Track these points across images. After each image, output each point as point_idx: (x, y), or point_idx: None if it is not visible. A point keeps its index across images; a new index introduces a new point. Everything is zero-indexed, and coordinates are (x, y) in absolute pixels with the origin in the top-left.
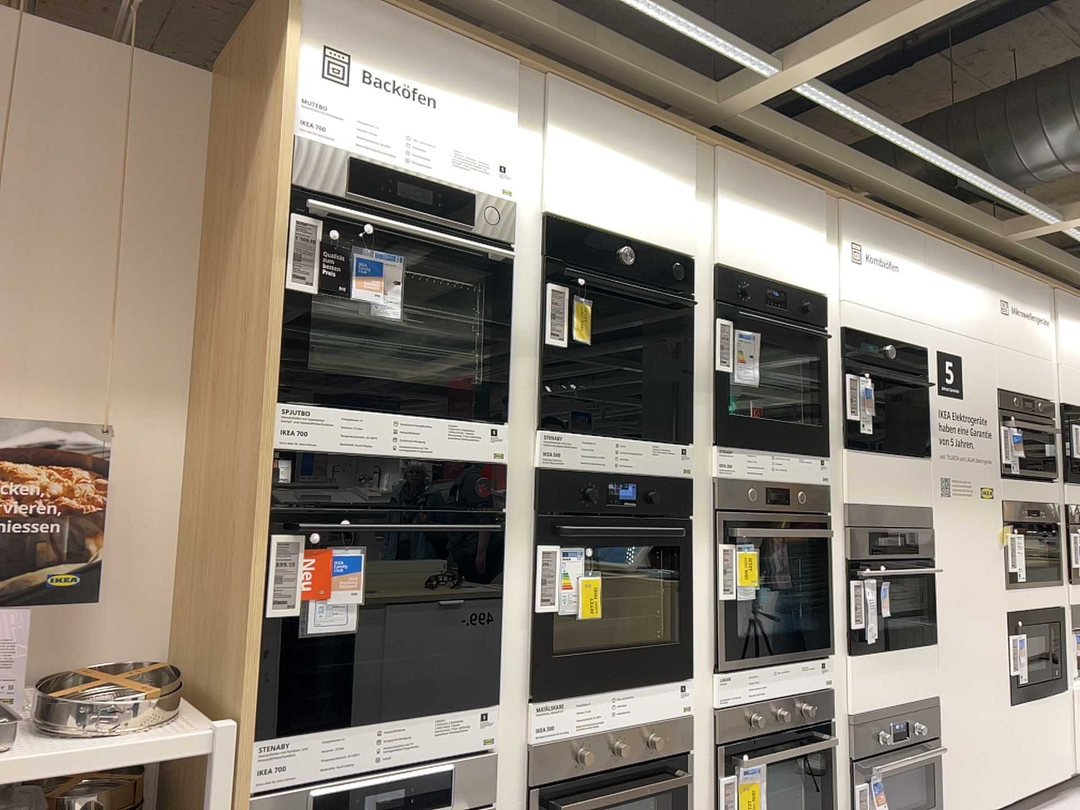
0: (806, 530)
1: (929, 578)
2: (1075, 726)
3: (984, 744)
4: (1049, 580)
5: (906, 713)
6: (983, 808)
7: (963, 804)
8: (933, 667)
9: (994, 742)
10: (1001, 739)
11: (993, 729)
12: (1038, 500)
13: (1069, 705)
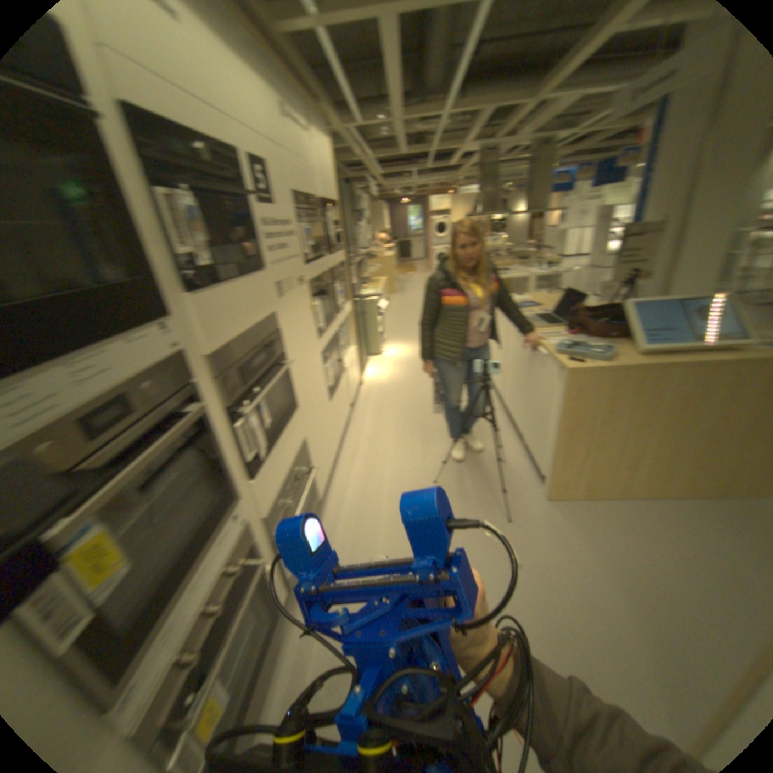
0: (177, 428)
1: (288, 368)
2: (349, 385)
3: (327, 437)
4: (335, 320)
5: (295, 470)
6: (331, 467)
7: (325, 476)
8: (301, 424)
9: (330, 430)
10: (332, 425)
11: (329, 424)
12: (325, 273)
13: (346, 378)
